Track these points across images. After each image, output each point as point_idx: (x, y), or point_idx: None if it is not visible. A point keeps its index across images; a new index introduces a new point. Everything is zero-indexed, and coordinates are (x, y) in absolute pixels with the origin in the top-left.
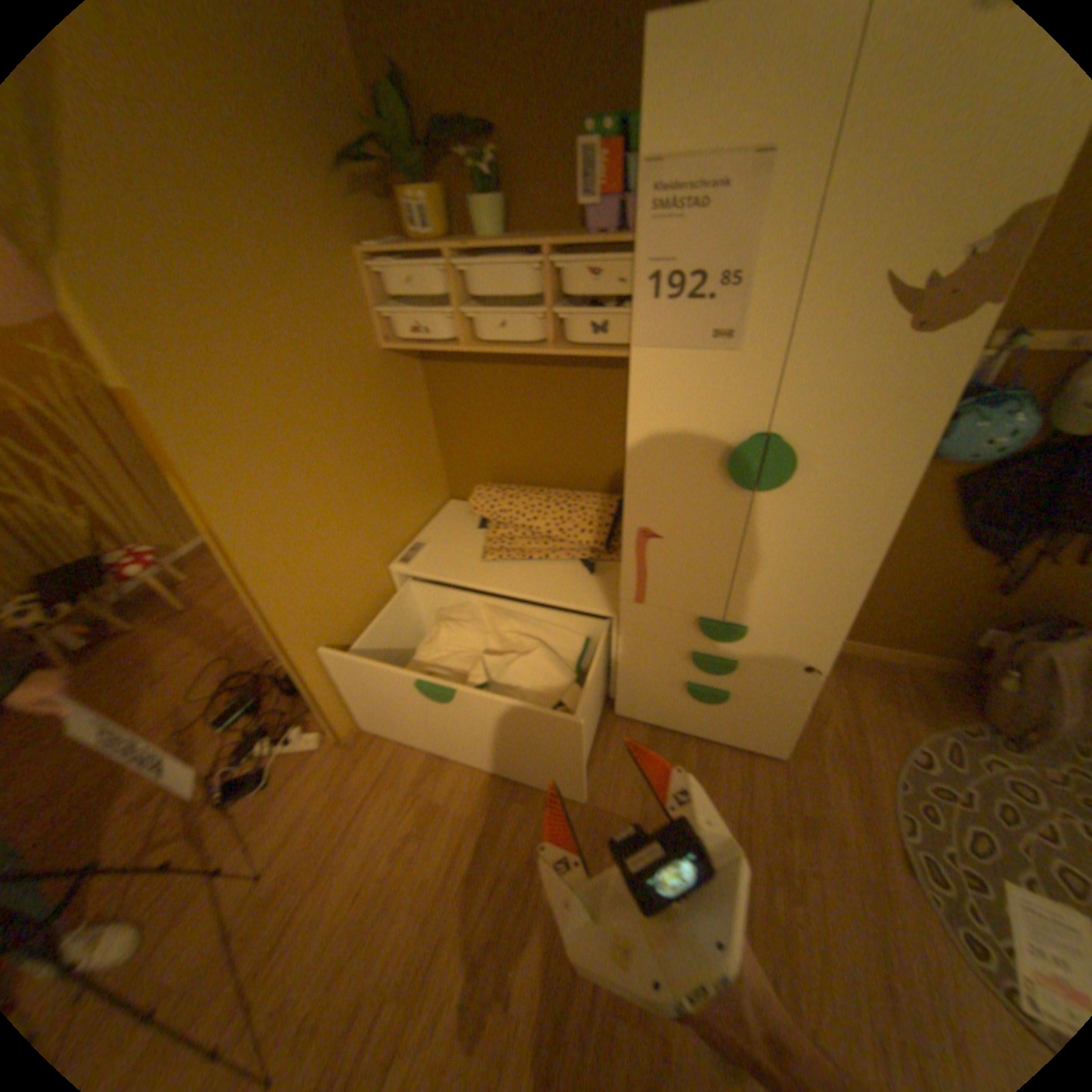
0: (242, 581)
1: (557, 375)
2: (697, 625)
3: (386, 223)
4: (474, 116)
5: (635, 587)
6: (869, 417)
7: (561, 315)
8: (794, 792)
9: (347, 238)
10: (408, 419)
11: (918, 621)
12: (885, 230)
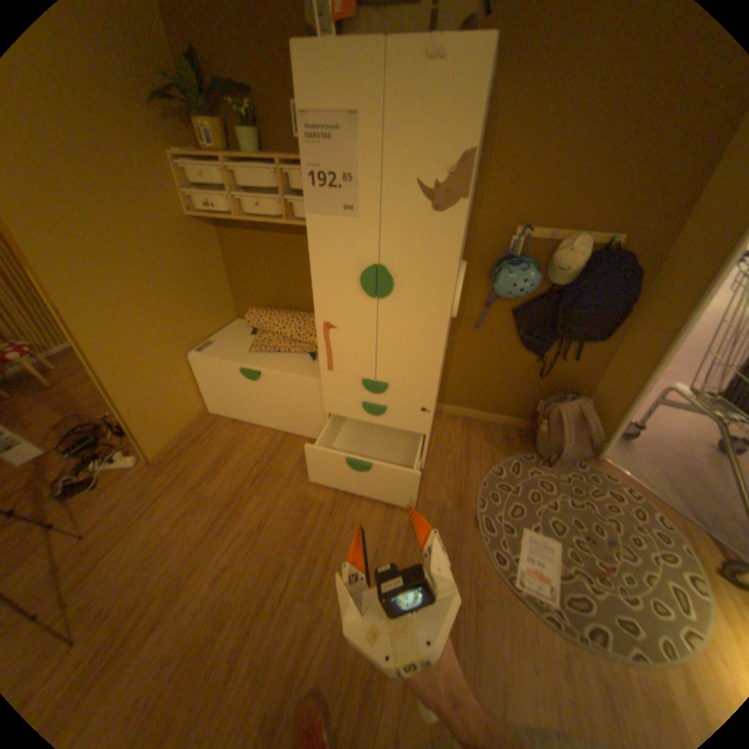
0: (78, 344)
1: (297, 241)
2: (362, 384)
3: (191, 140)
4: (240, 83)
5: (327, 361)
6: (423, 258)
7: (289, 202)
8: (423, 488)
9: (162, 146)
10: (207, 263)
11: (505, 397)
12: (412, 159)
